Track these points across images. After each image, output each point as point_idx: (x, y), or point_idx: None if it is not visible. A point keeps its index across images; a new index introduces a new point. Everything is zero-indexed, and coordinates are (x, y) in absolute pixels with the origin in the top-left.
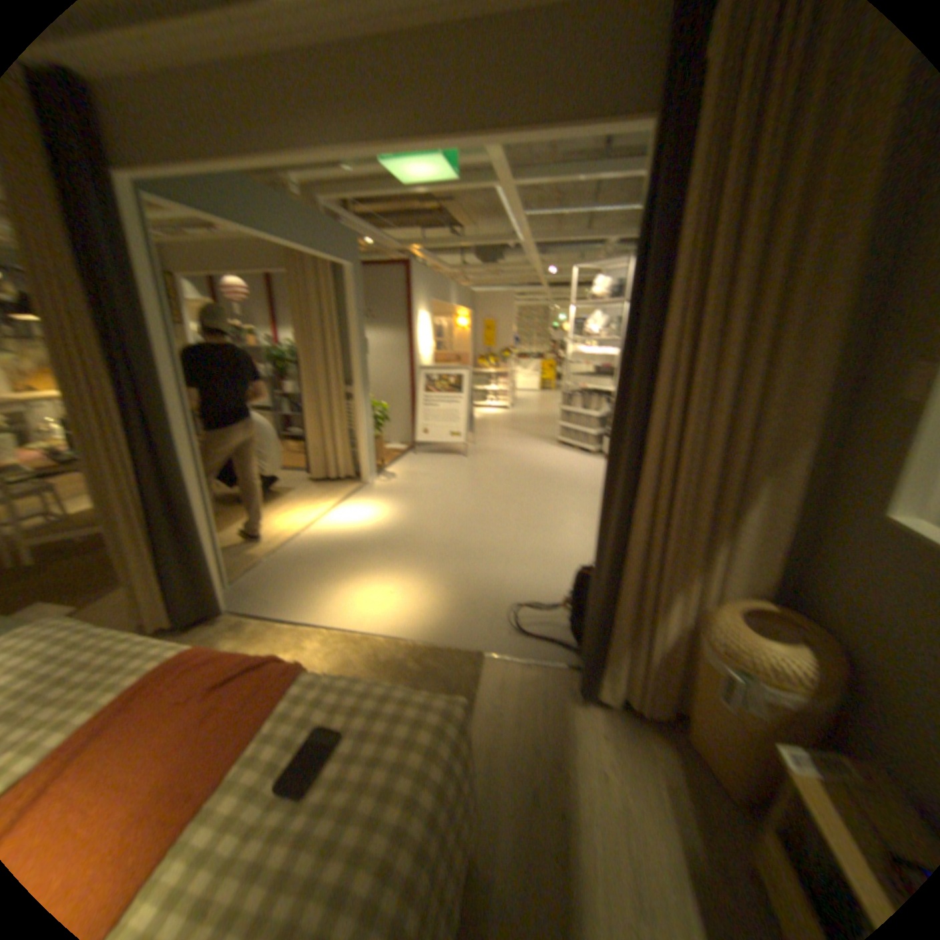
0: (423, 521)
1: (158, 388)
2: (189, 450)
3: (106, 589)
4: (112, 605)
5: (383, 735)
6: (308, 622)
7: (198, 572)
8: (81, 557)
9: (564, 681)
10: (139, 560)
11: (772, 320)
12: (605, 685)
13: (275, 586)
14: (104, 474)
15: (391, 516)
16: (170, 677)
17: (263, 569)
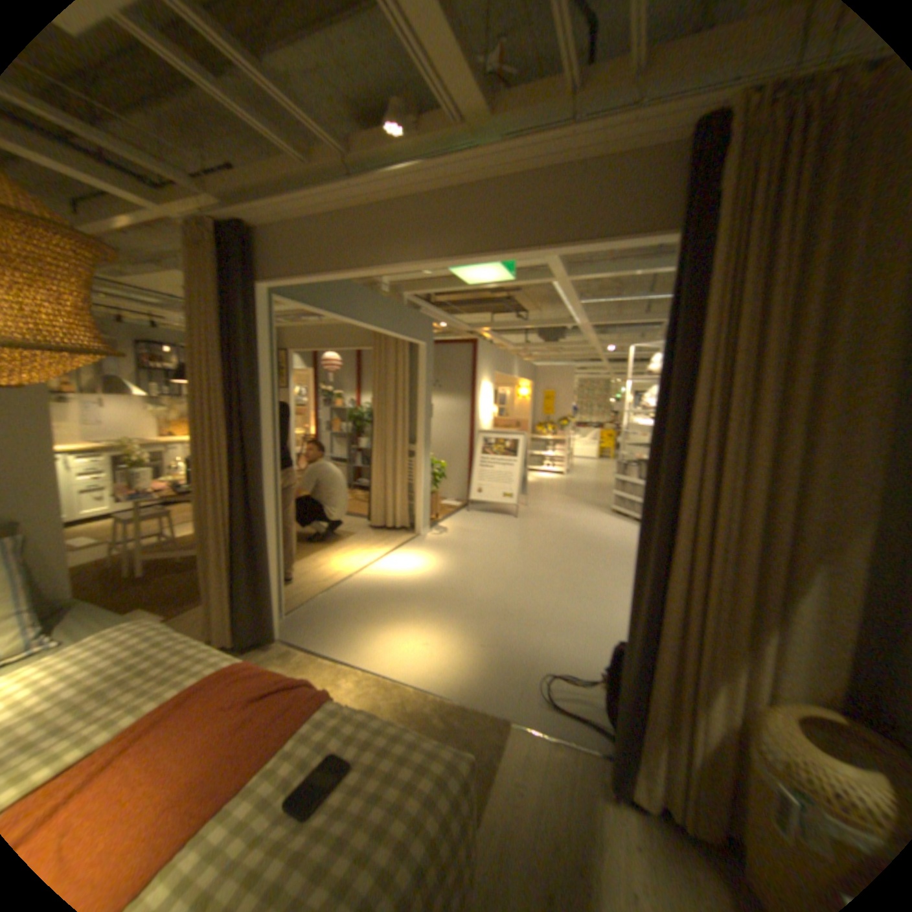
0: (468, 578)
1: (259, 440)
2: (273, 492)
3: (190, 607)
4: (191, 621)
5: (387, 776)
6: (346, 663)
7: (262, 599)
8: (177, 576)
9: (597, 772)
10: (219, 583)
11: (805, 404)
12: (640, 785)
13: (324, 624)
14: (207, 506)
15: (438, 570)
16: (221, 686)
17: (316, 606)
